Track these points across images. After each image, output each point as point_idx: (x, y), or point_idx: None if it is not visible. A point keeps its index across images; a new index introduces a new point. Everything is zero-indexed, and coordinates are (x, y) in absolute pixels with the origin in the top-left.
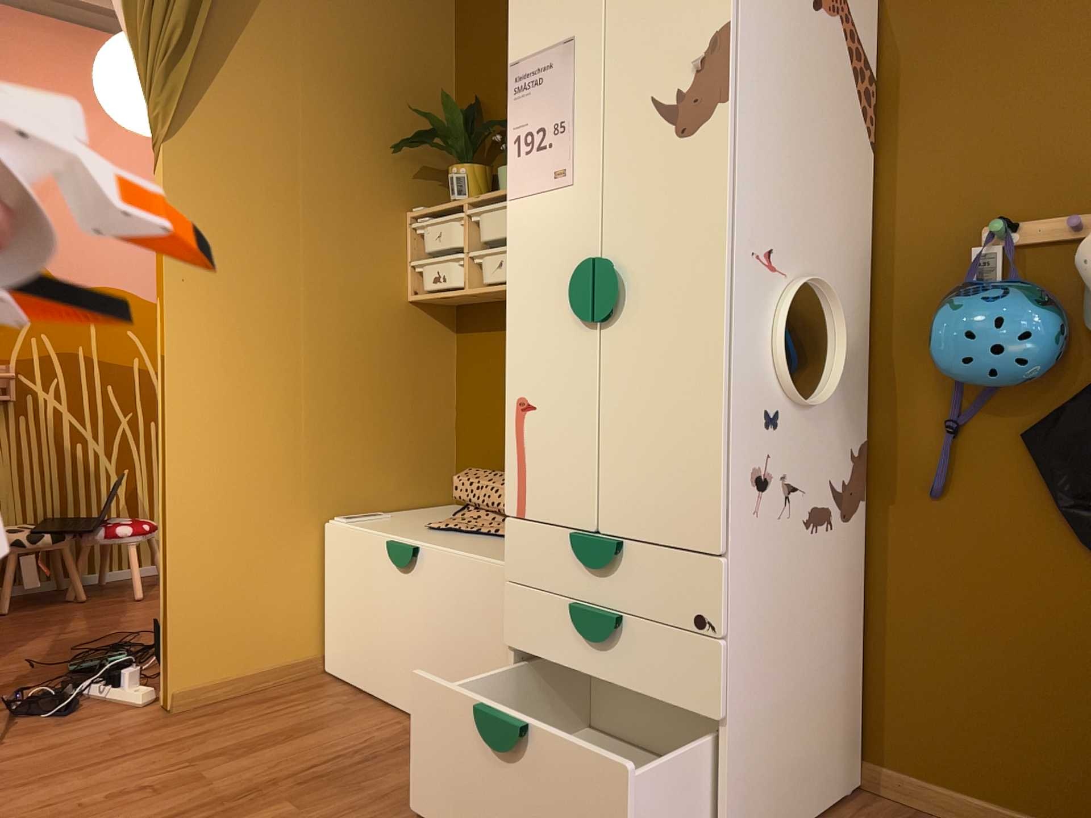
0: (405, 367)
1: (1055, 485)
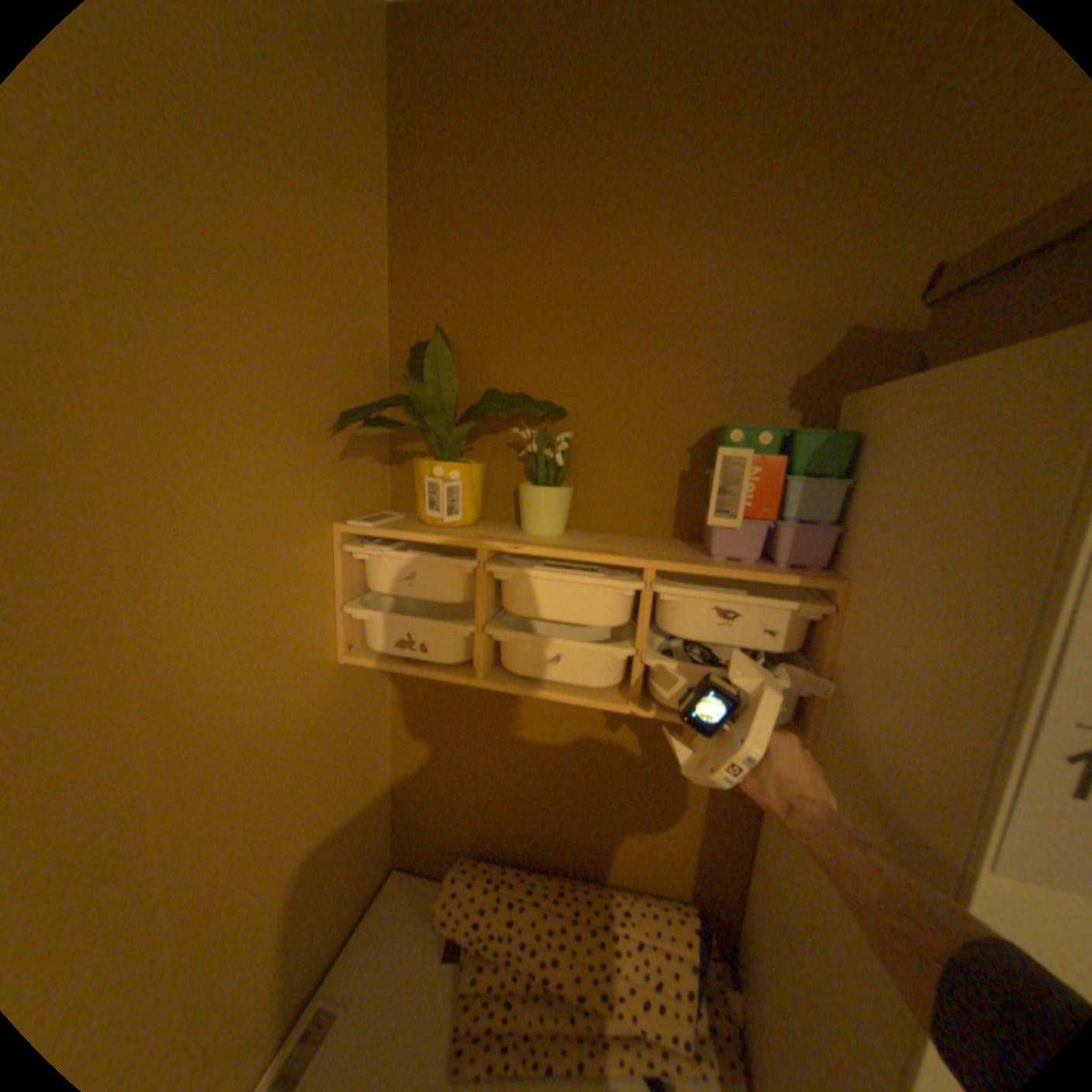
0: (339, 758)
1: None
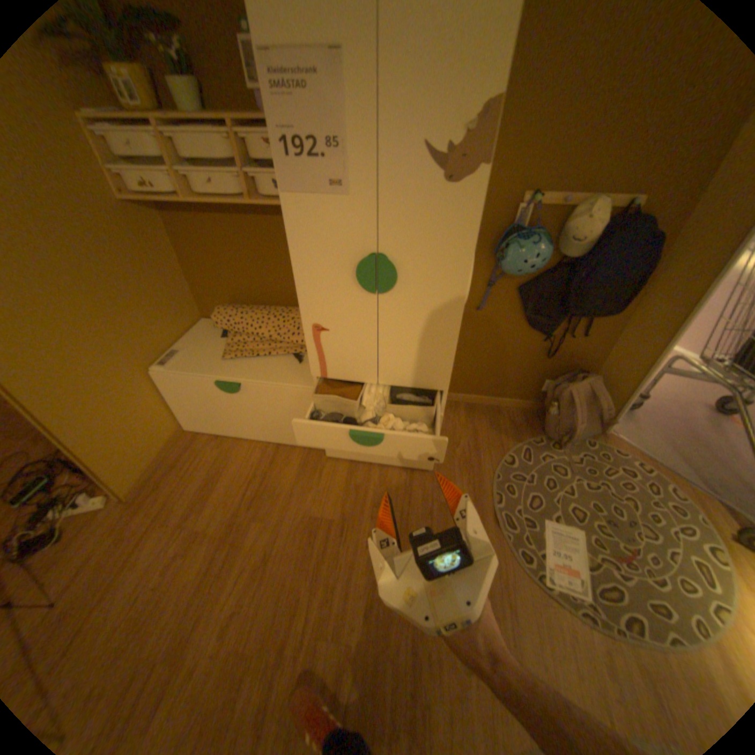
0: (140, 252)
1: (526, 308)
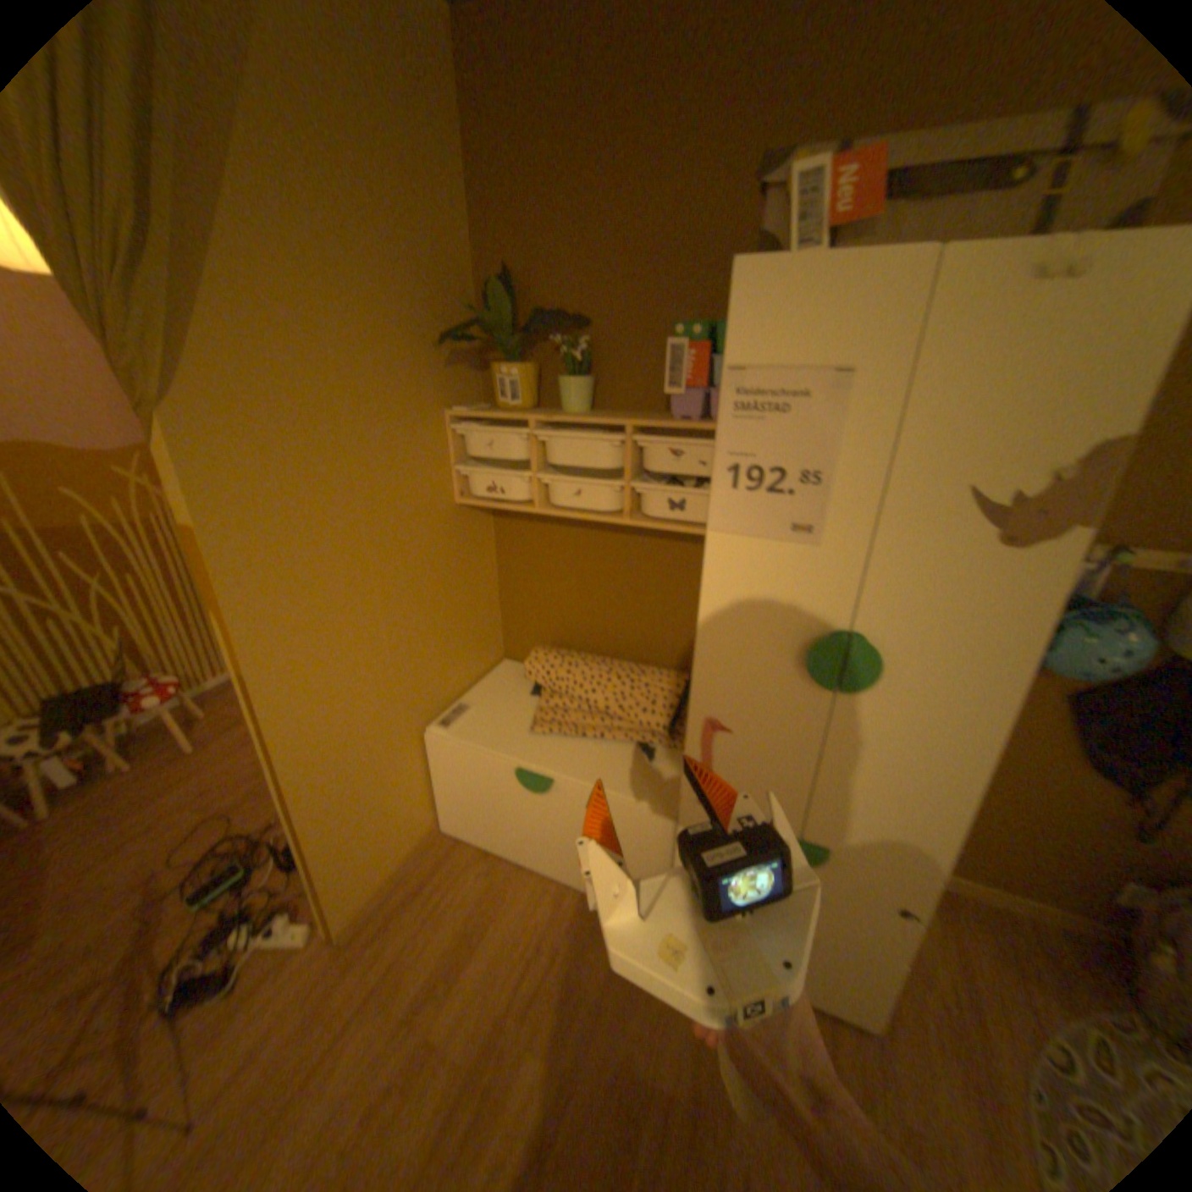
0: (460, 566)
1: (1090, 736)
